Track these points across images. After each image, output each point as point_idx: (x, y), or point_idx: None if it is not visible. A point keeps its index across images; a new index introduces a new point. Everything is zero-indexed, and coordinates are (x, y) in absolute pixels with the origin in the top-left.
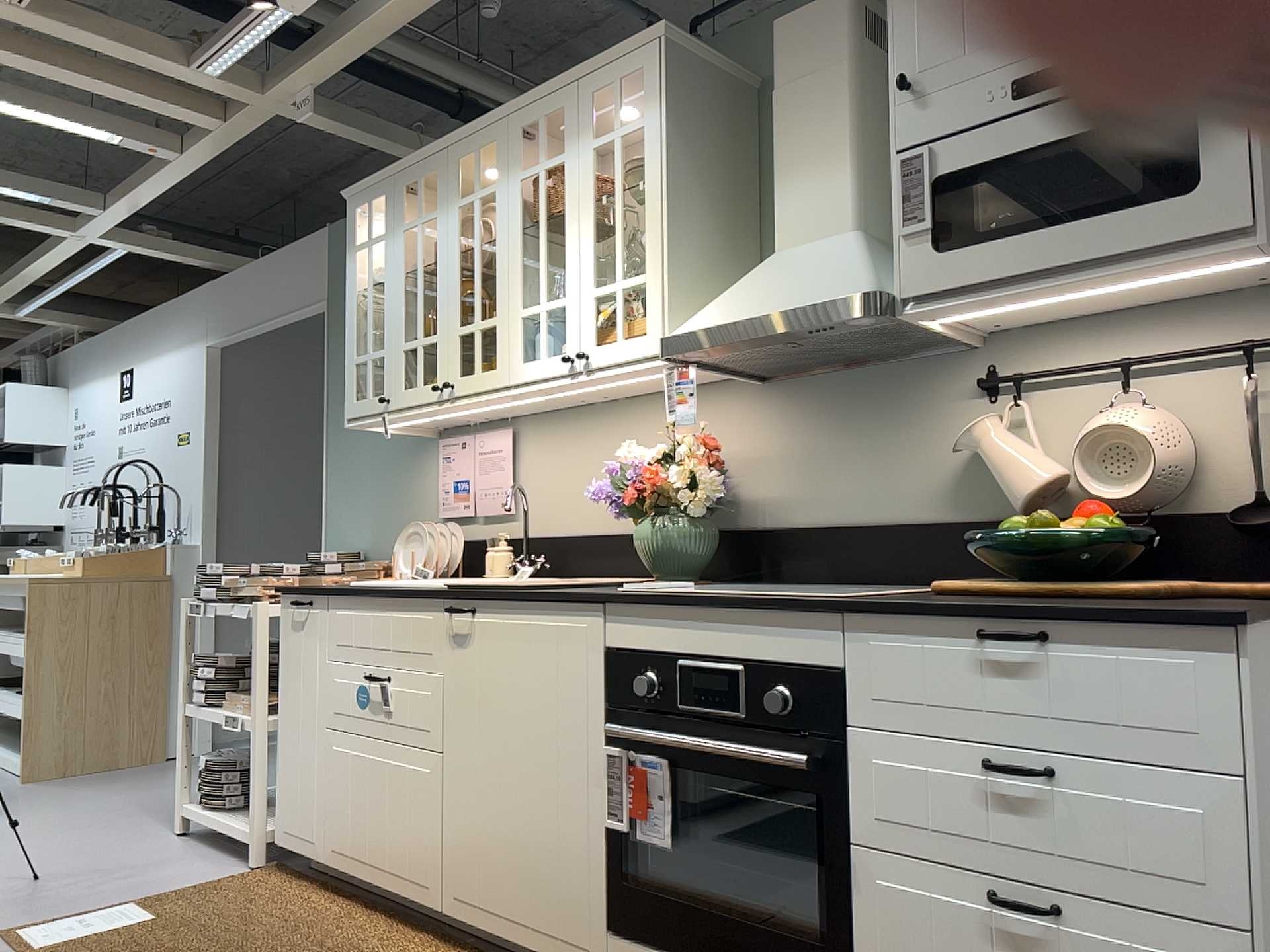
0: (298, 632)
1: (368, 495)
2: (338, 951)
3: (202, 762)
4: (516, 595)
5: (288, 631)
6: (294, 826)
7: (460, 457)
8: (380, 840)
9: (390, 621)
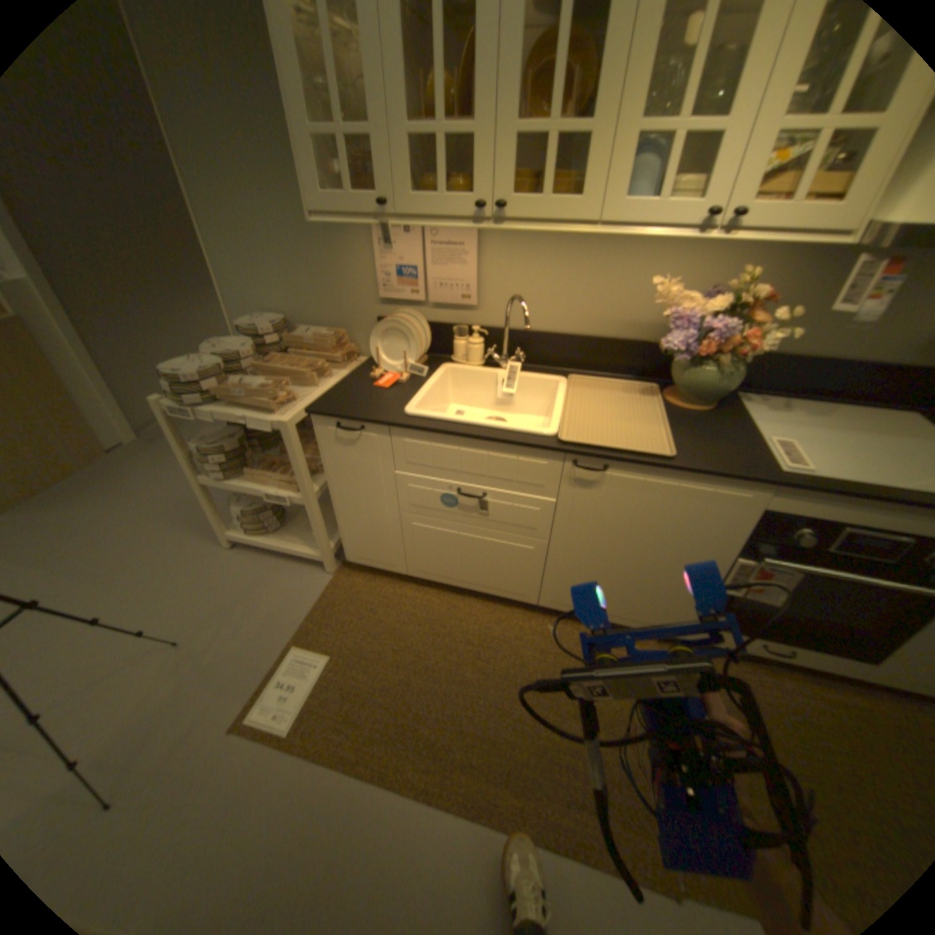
0: (348, 449)
1: (270, 263)
2: (487, 647)
3: (235, 514)
4: (676, 469)
5: (331, 446)
6: (370, 558)
7: (405, 245)
8: (474, 574)
9: (487, 460)
